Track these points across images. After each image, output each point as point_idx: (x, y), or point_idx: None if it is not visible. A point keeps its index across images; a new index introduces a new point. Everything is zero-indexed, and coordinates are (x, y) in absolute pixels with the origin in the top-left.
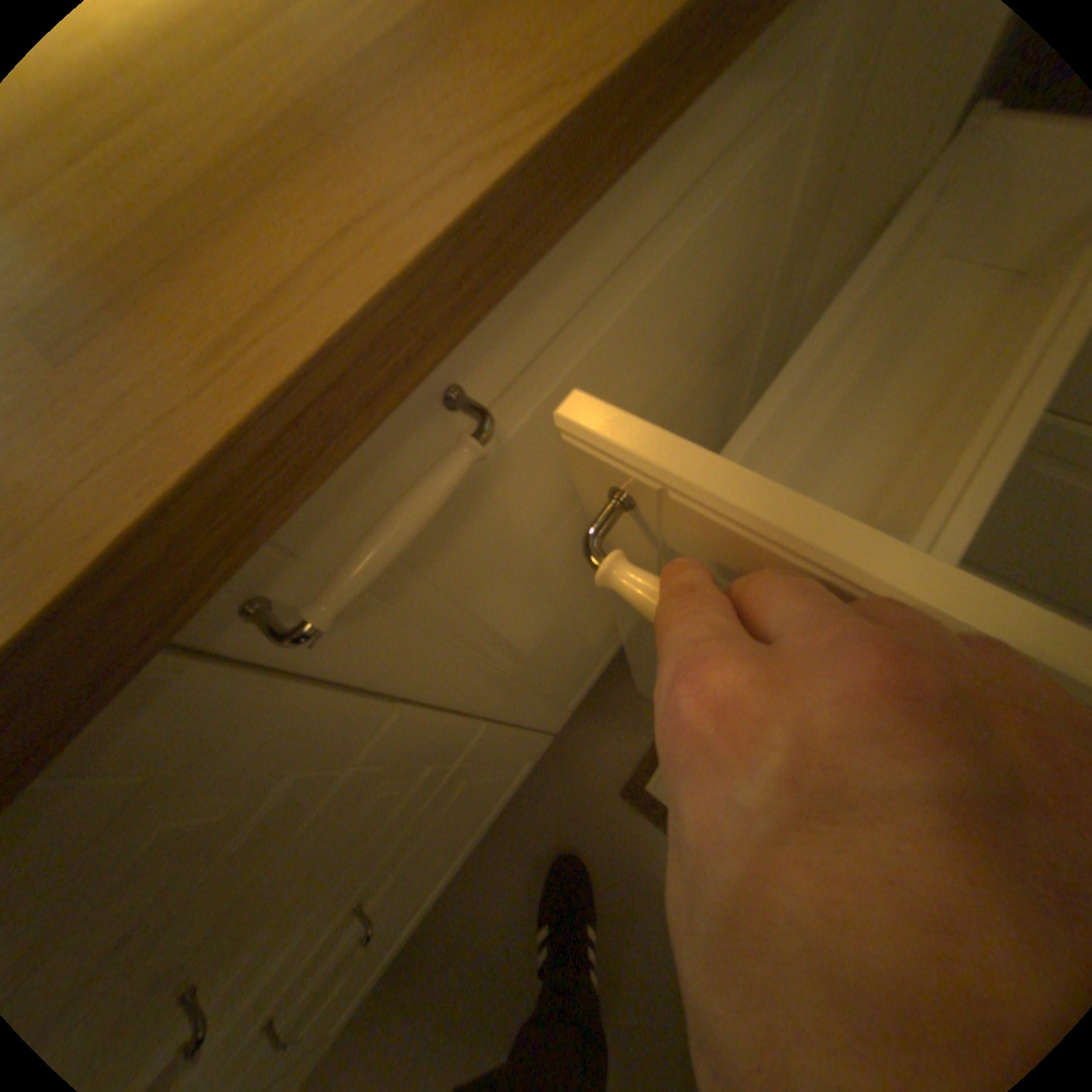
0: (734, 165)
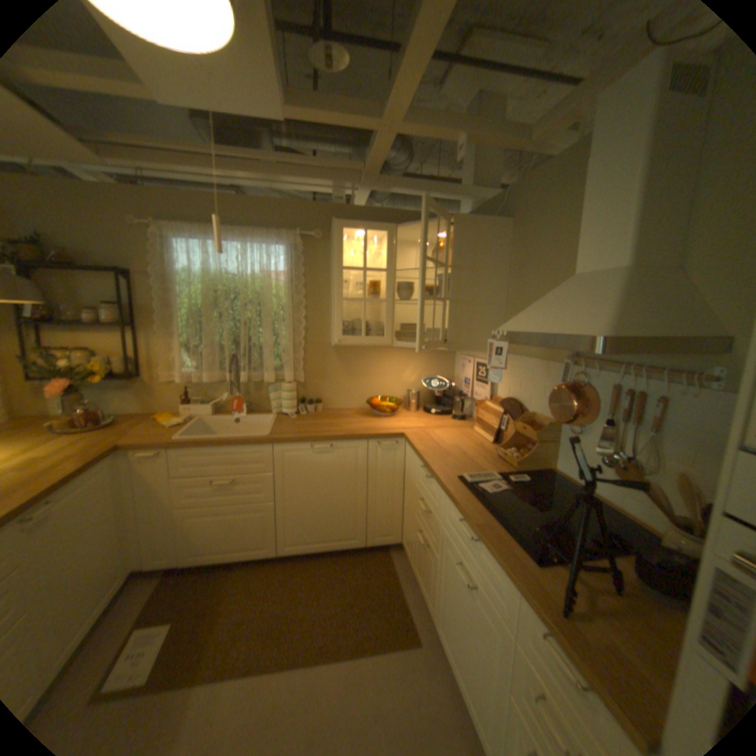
0: (89, 483)
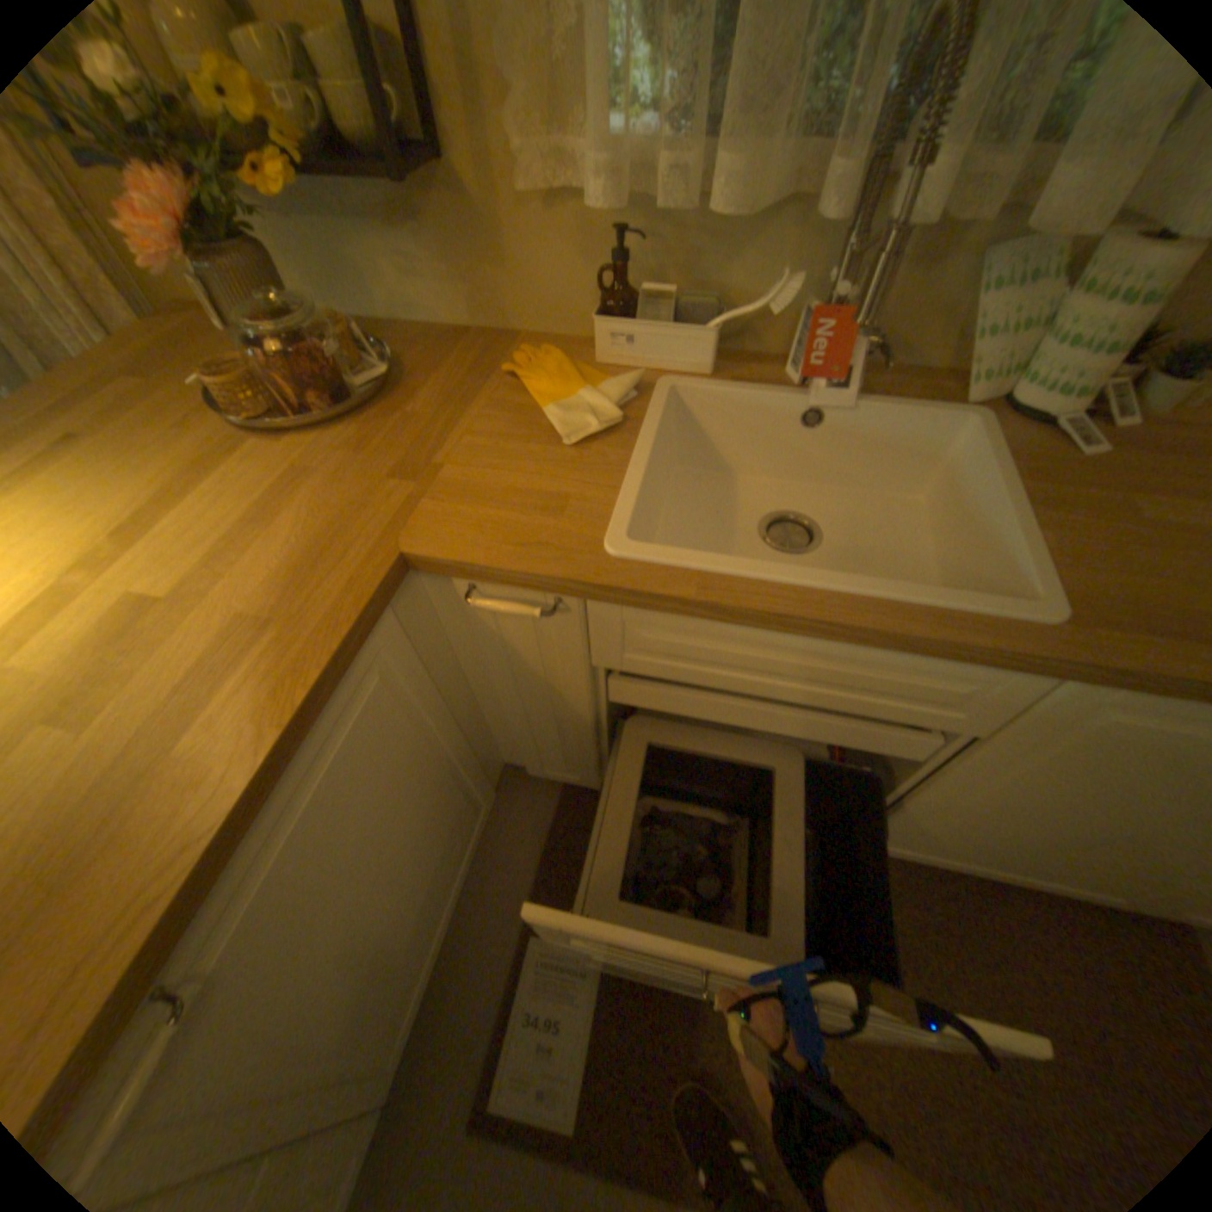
0: (340, 730)
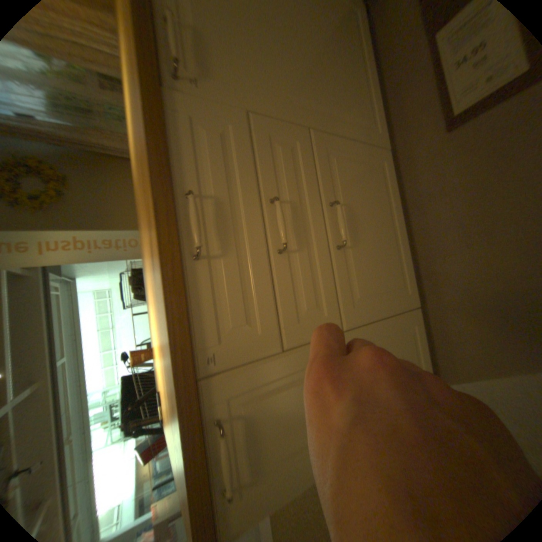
0: None
